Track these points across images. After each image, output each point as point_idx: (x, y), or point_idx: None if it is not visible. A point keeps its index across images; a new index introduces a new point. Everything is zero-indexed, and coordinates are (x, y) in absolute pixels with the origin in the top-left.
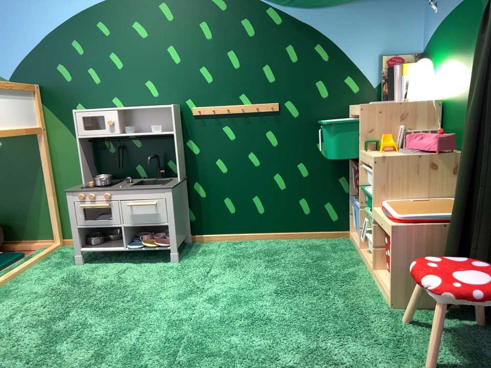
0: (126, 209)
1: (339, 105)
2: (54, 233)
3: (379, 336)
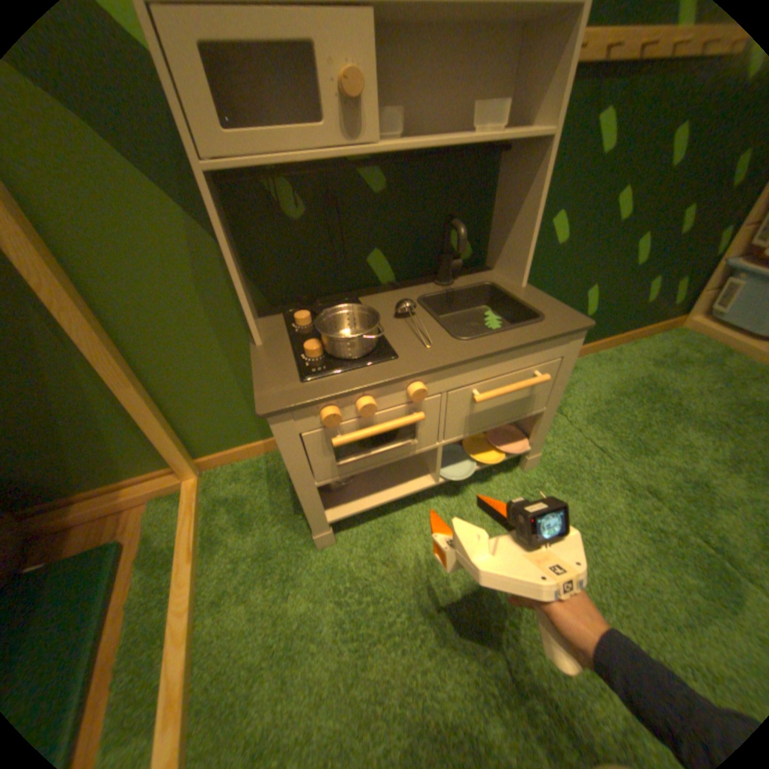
0: (463, 407)
1: None
2: (175, 464)
3: None
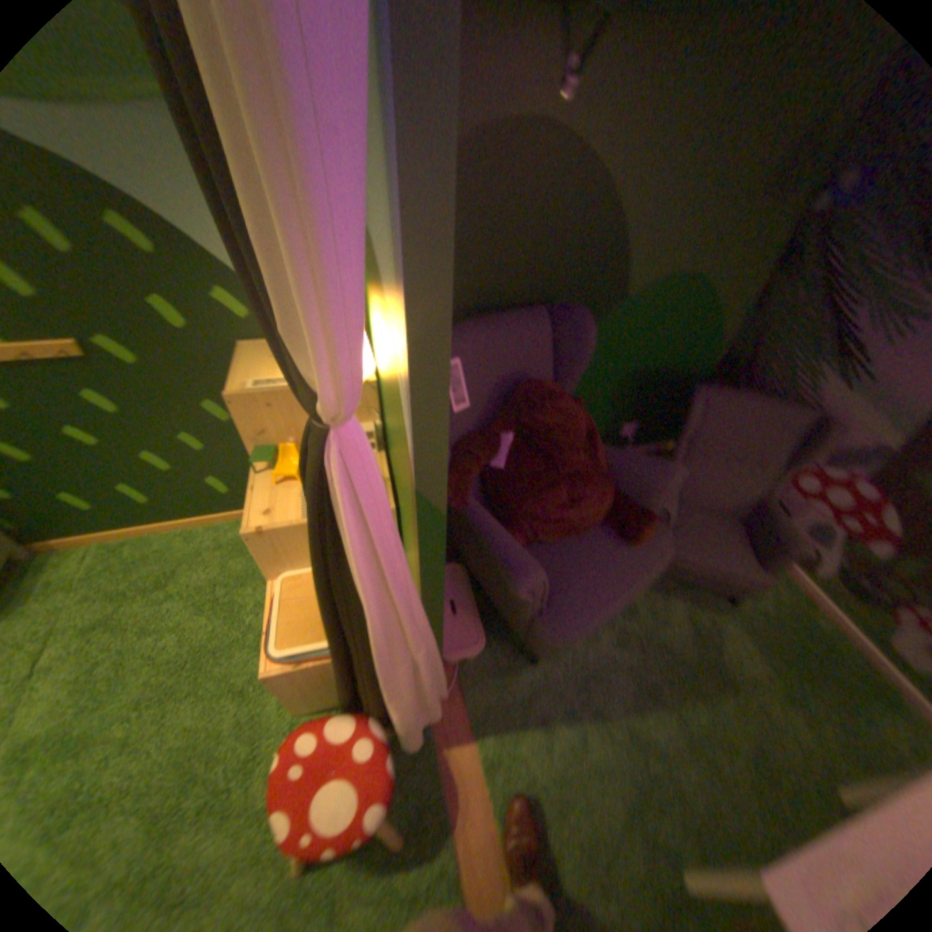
0: None
1: (215, 343)
2: None
3: (256, 799)
